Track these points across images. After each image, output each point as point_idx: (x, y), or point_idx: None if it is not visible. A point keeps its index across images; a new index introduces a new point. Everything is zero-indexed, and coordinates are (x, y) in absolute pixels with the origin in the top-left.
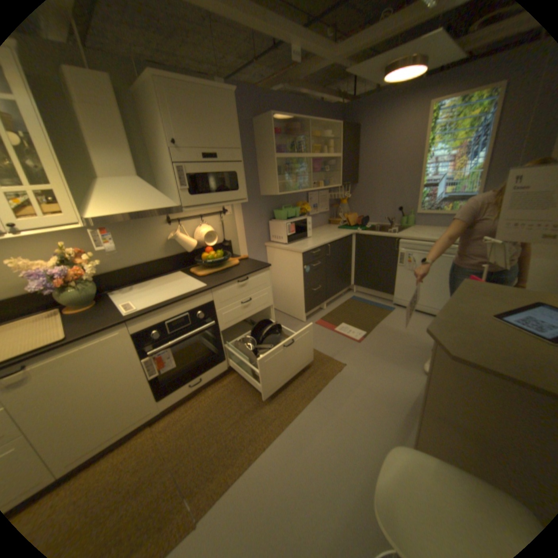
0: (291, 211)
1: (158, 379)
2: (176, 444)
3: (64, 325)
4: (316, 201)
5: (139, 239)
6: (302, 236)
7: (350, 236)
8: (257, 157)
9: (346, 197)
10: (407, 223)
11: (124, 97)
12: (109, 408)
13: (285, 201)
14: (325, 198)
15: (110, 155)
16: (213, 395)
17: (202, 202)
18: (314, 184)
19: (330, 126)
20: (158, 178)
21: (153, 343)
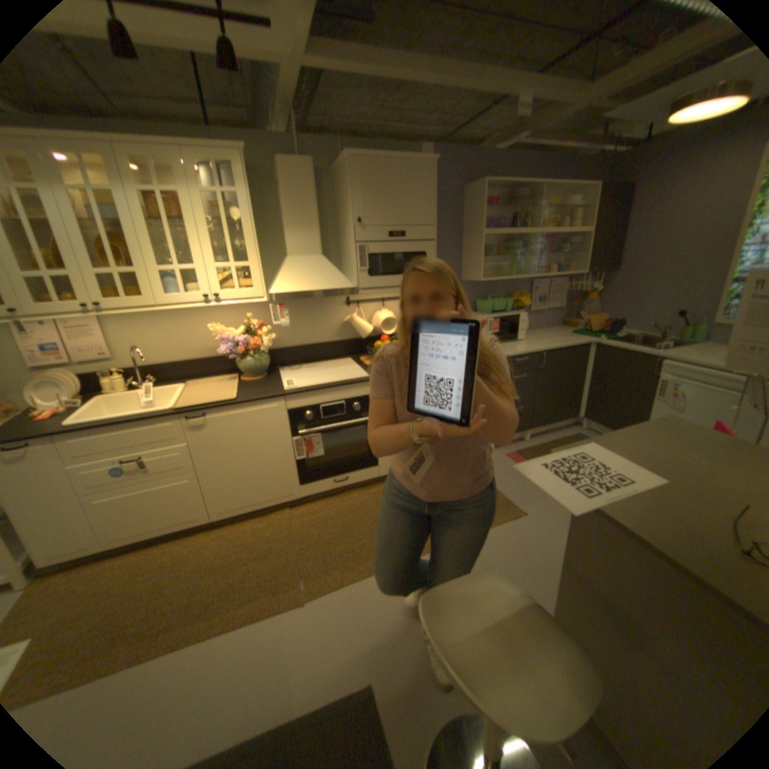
0: (499, 303)
1: (306, 463)
2: (309, 532)
3: (239, 388)
4: (545, 292)
5: (317, 319)
6: (510, 337)
7: (587, 346)
8: (463, 233)
9: (598, 290)
10: (694, 337)
11: (325, 176)
12: (259, 474)
13: (496, 289)
14: (561, 289)
15: (301, 234)
16: (358, 499)
17: (381, 284)
18: (541, 269)
19: (583, 189)
20: (344, 257)
21: (306, 423)
